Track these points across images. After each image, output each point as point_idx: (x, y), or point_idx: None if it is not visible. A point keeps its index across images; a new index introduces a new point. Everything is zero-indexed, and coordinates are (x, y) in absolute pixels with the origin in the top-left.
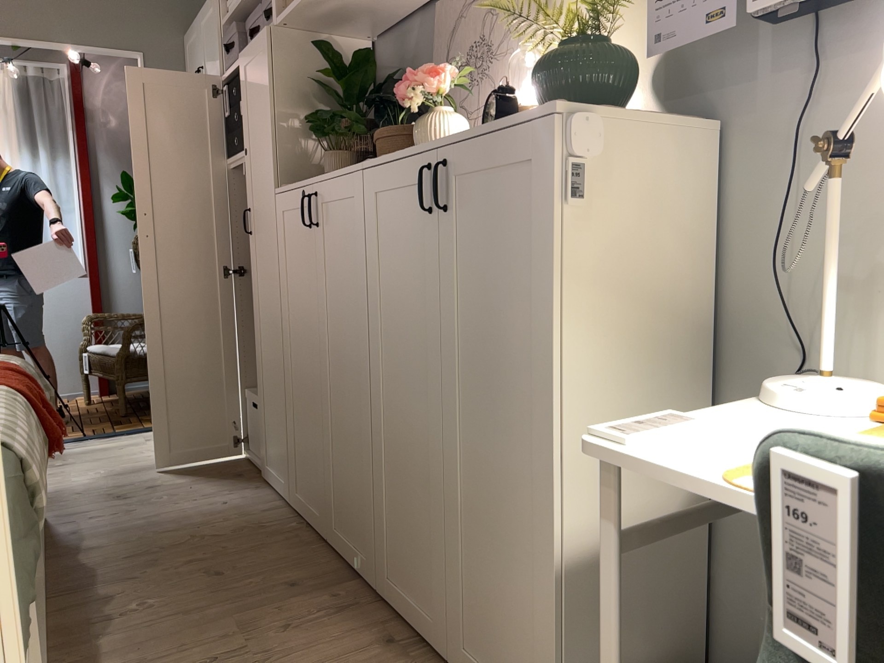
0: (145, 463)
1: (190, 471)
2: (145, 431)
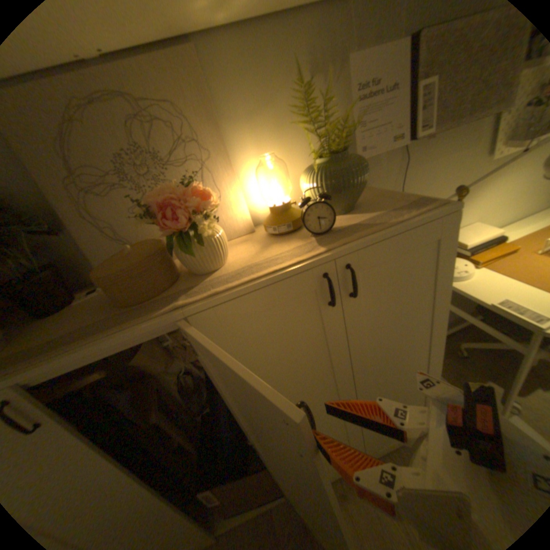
0: None
1: None
2: None
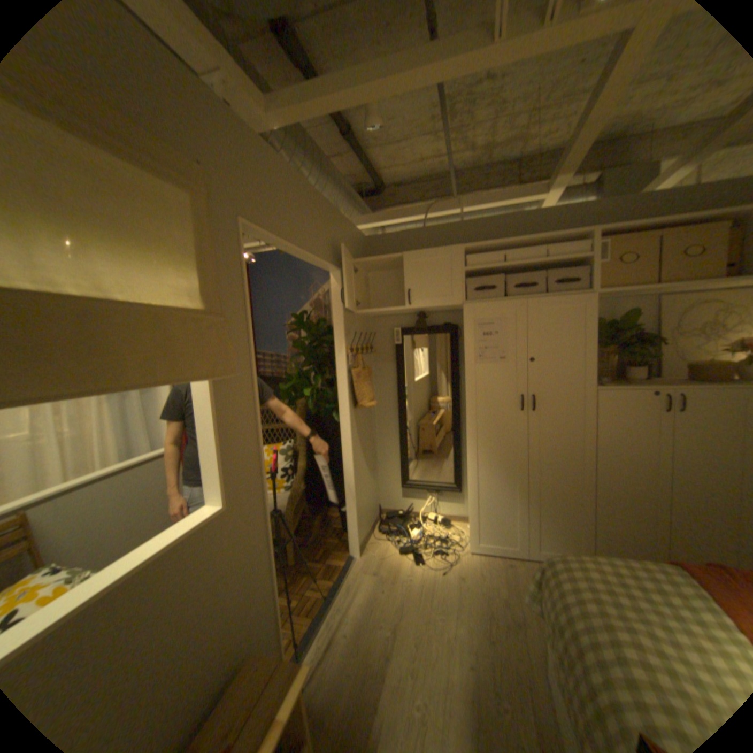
0: (440, 593)
1: (481, 581)
2: (349, 571)
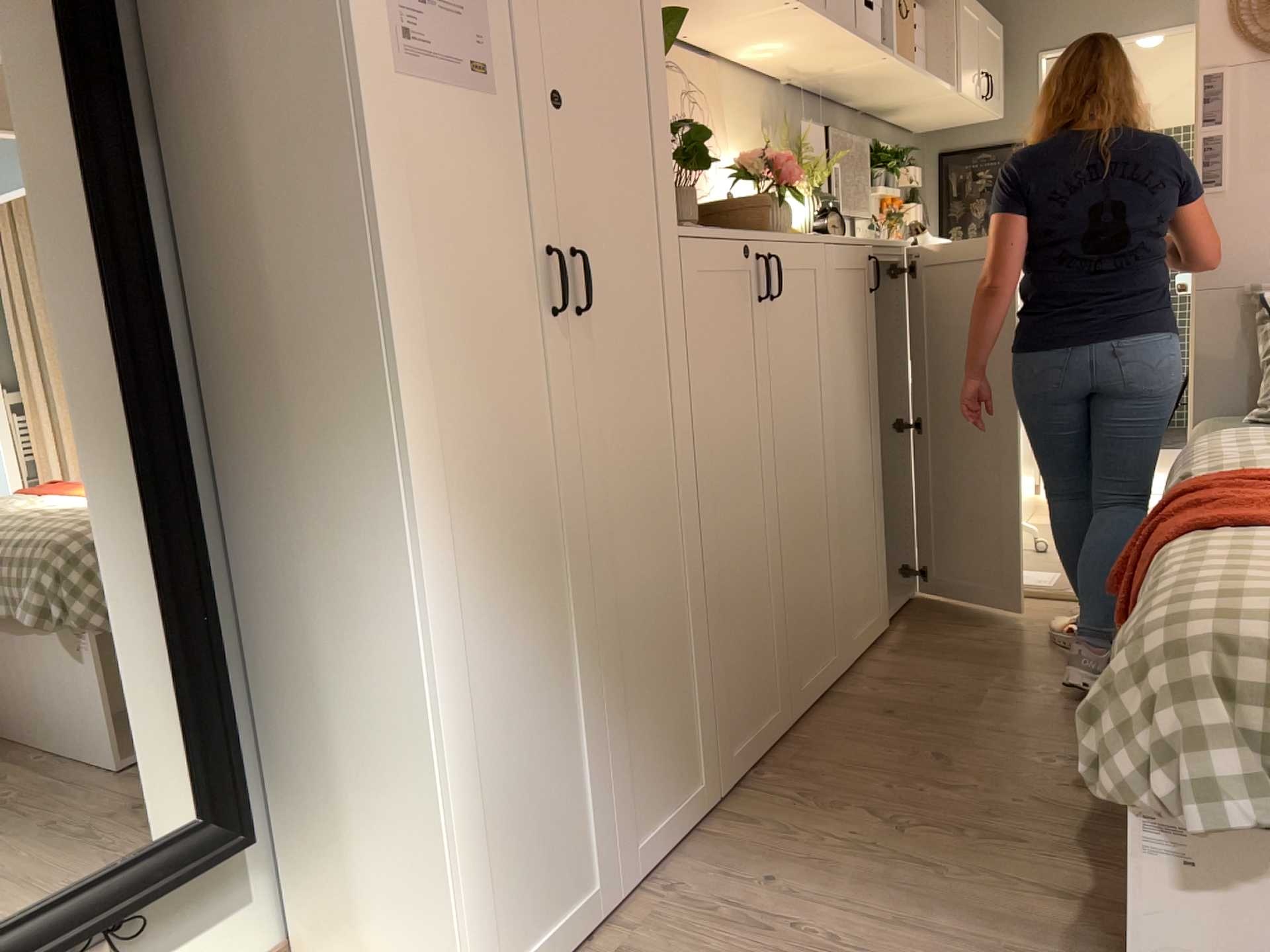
0: None
1: None
2: None
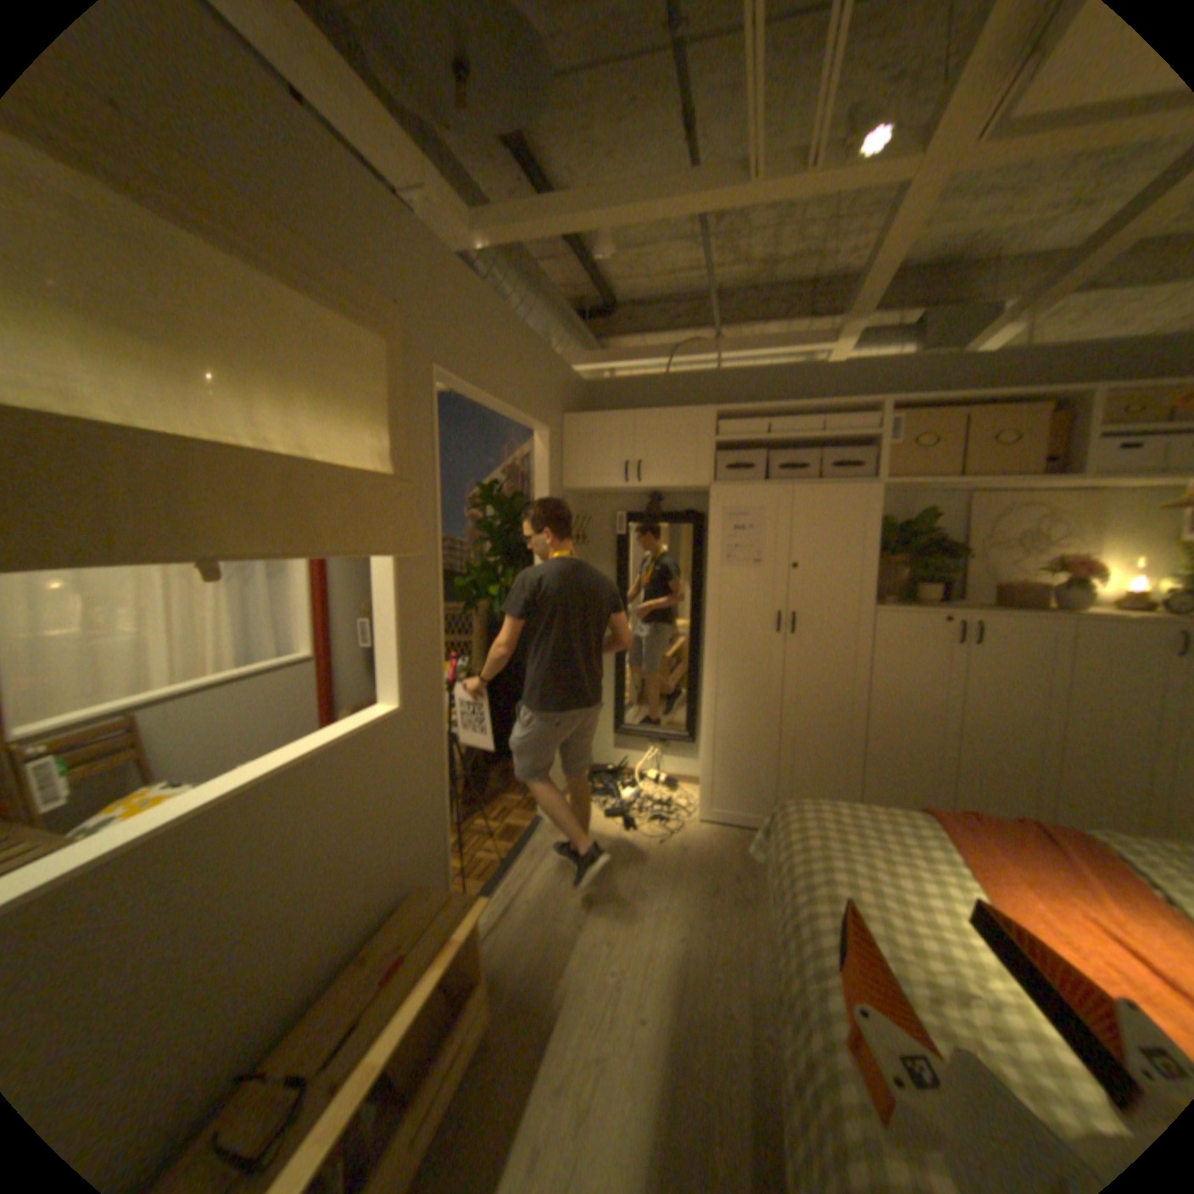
0: (653, 864)
1: (709, 853)
2: (535, 834)
